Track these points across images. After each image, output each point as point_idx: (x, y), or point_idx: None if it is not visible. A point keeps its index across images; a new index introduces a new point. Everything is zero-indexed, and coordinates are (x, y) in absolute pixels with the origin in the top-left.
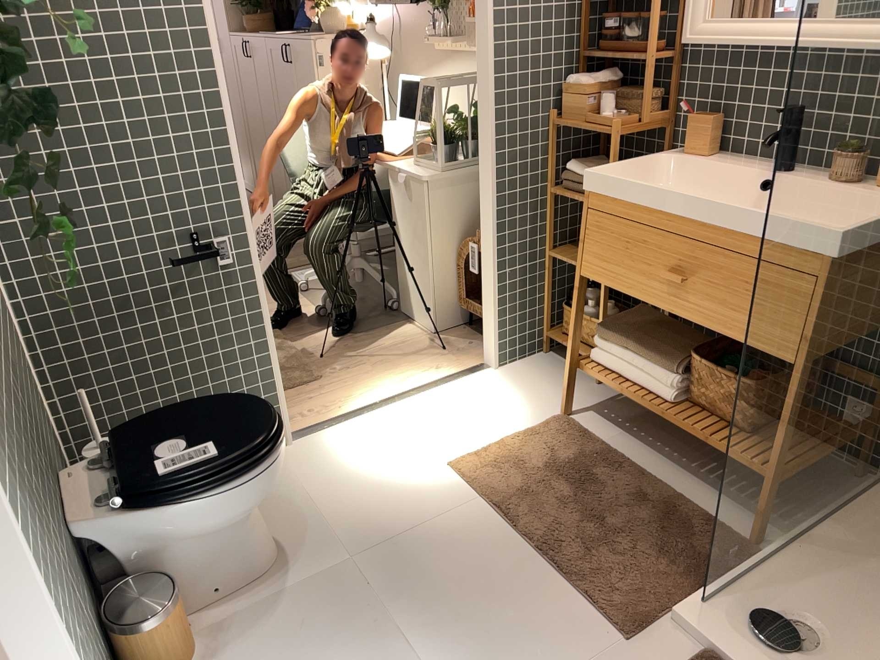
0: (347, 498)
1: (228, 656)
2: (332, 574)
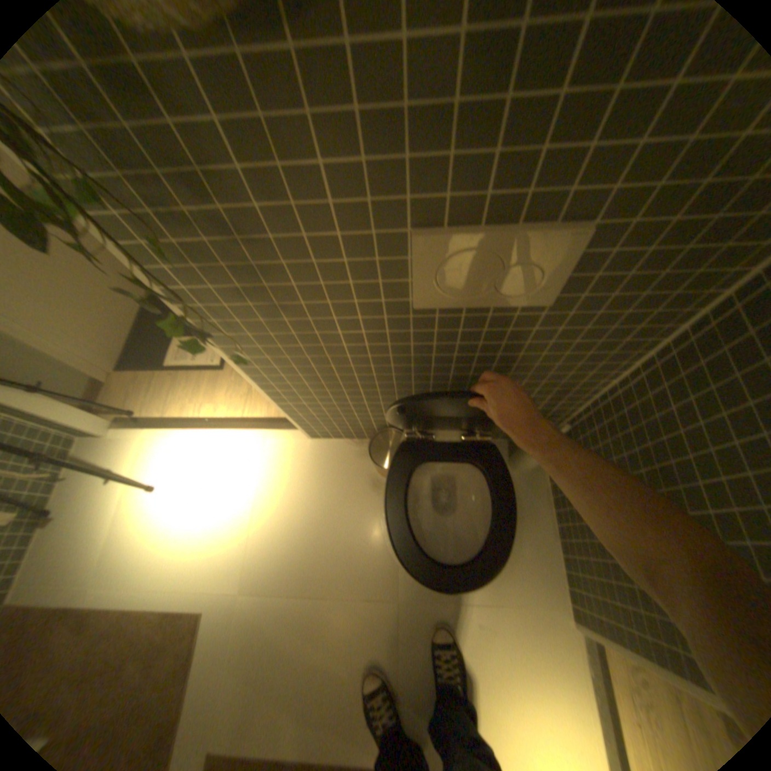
0: (465, 642)
1: (370, 496)
2: (391, 584)
